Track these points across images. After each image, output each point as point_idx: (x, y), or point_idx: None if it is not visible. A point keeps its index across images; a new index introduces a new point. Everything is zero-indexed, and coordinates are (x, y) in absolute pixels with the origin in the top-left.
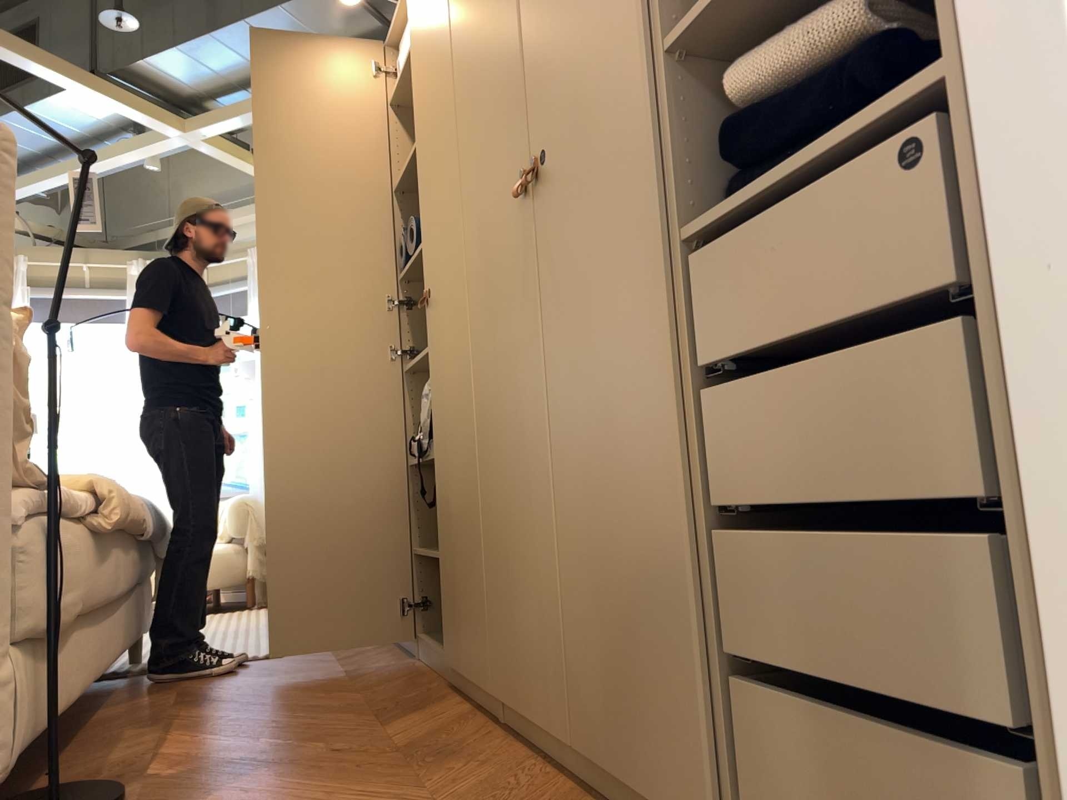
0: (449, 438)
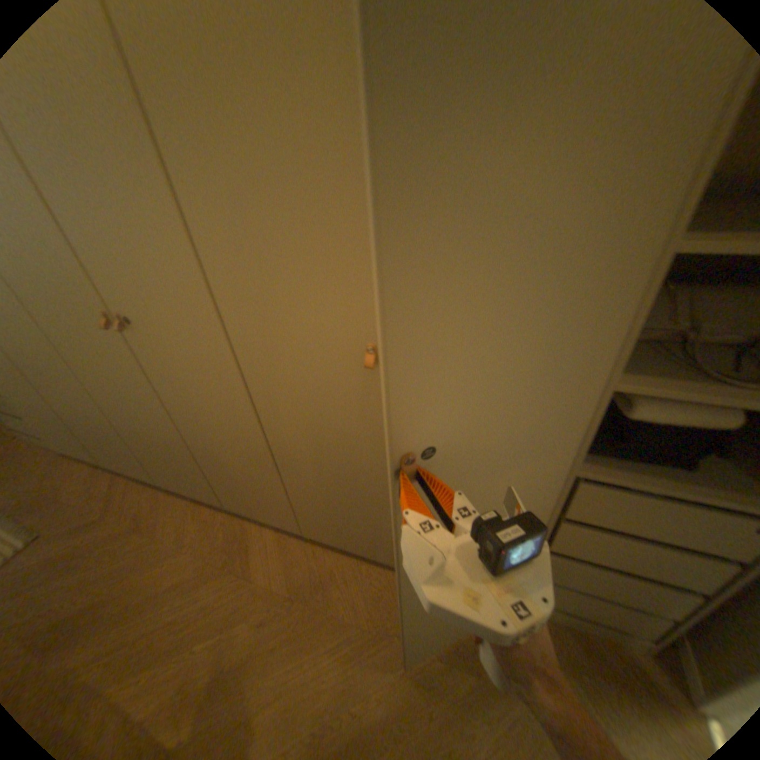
0: (200, 430)
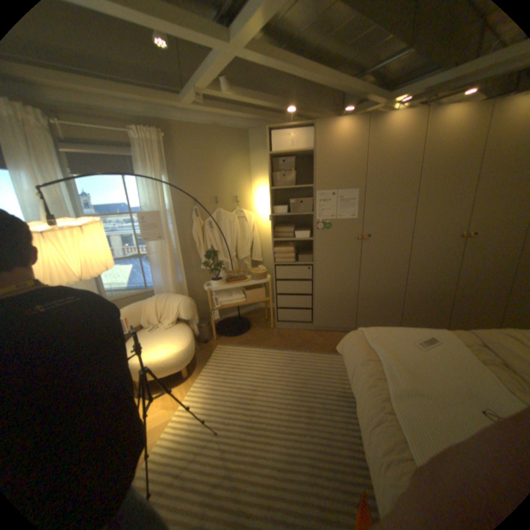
0: (476, 279)
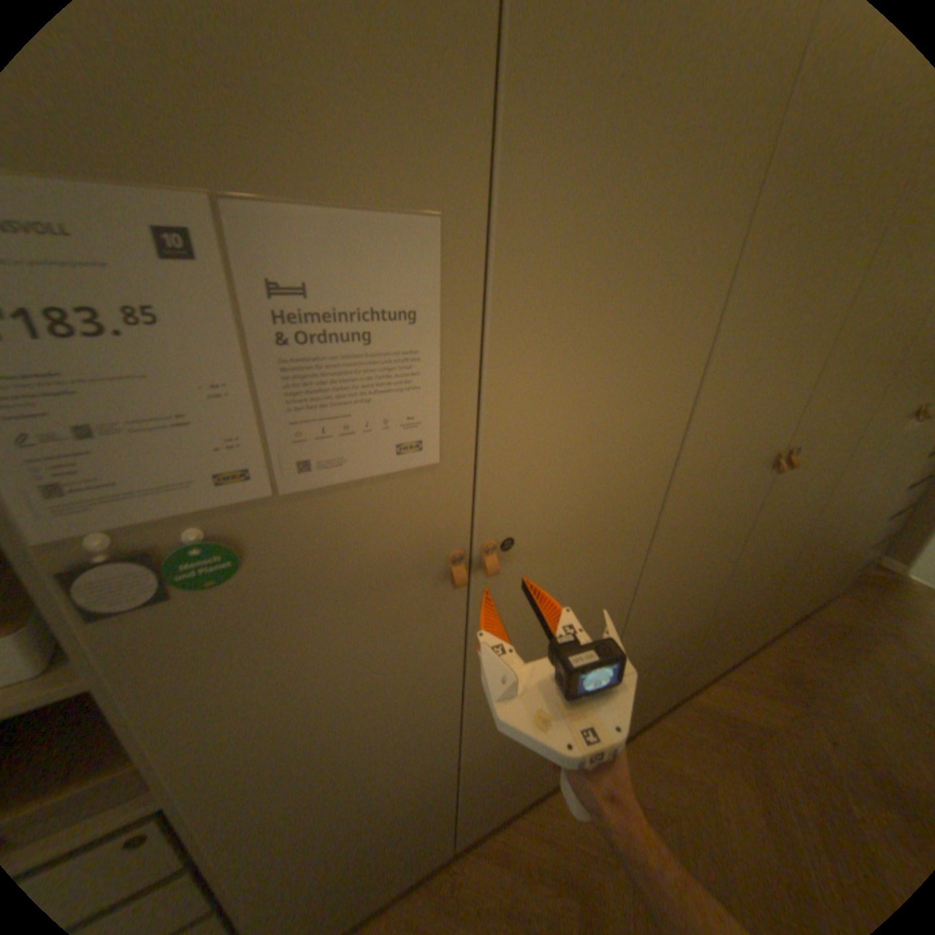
0: (756, 570)
